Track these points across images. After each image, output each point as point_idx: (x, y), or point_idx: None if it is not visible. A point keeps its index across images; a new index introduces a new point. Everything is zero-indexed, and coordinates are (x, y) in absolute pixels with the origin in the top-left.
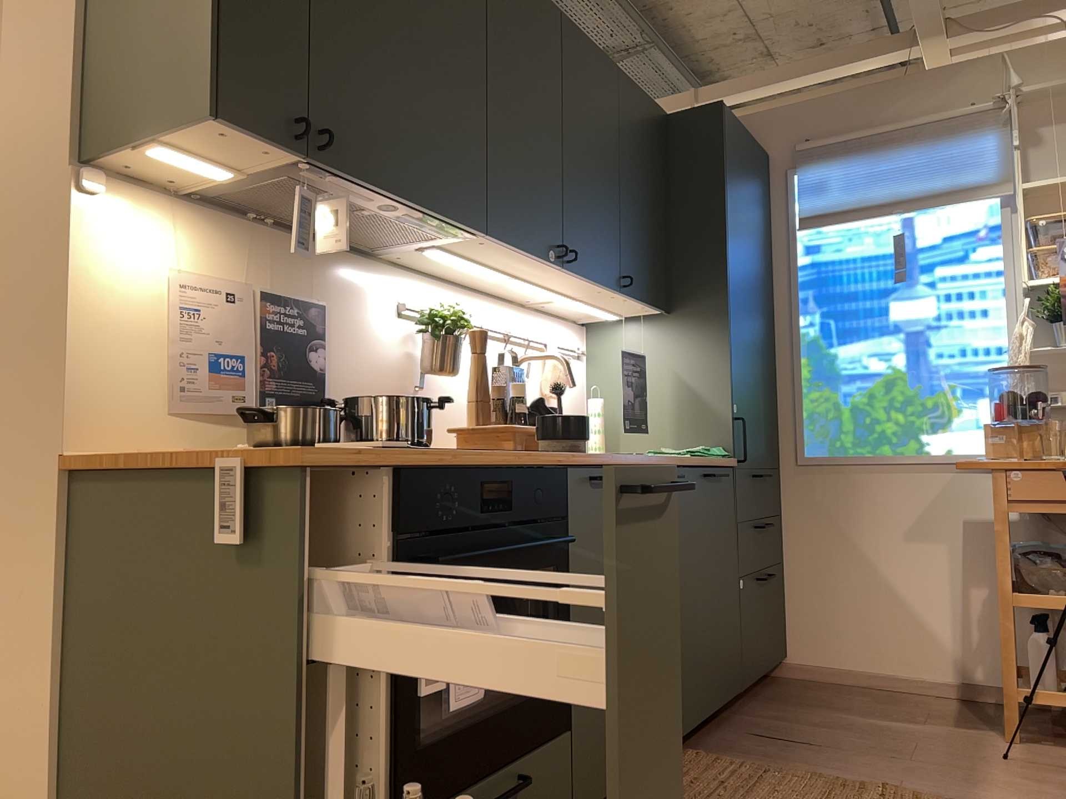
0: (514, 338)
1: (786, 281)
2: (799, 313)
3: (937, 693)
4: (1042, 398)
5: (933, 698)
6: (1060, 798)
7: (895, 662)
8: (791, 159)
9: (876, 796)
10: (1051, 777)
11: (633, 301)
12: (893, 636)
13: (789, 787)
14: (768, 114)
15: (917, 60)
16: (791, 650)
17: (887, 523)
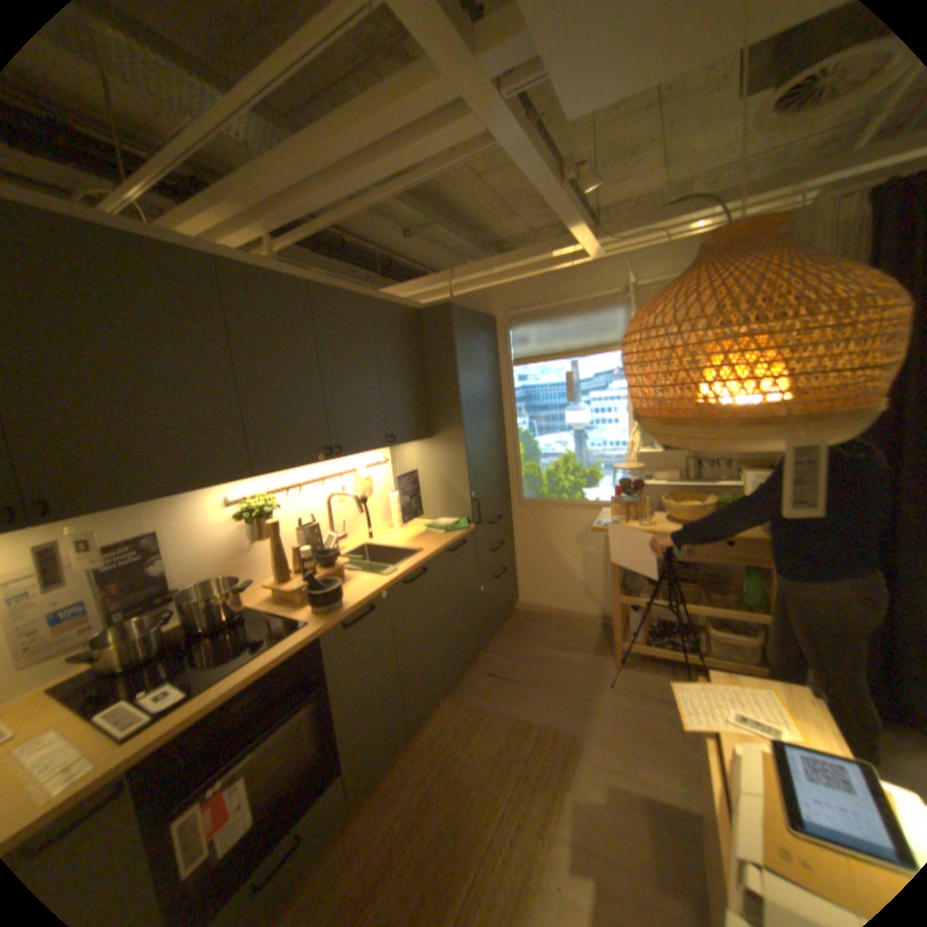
0: (330, 476)
1: (508, 397)
2: (516, 417)
3: (591, 622)
4: (645, 477)
5: (588, 626)
6: (630, 729)
7: (570, 606)
8: (508, 320)
9: (533, 741)
10: (630, 706)
11: (402, 444)
12: (569, 593)
13: (489, 736)
14: (493, 288)
15: (583, 249)
16: (520, 598)
17: (566, 536)
